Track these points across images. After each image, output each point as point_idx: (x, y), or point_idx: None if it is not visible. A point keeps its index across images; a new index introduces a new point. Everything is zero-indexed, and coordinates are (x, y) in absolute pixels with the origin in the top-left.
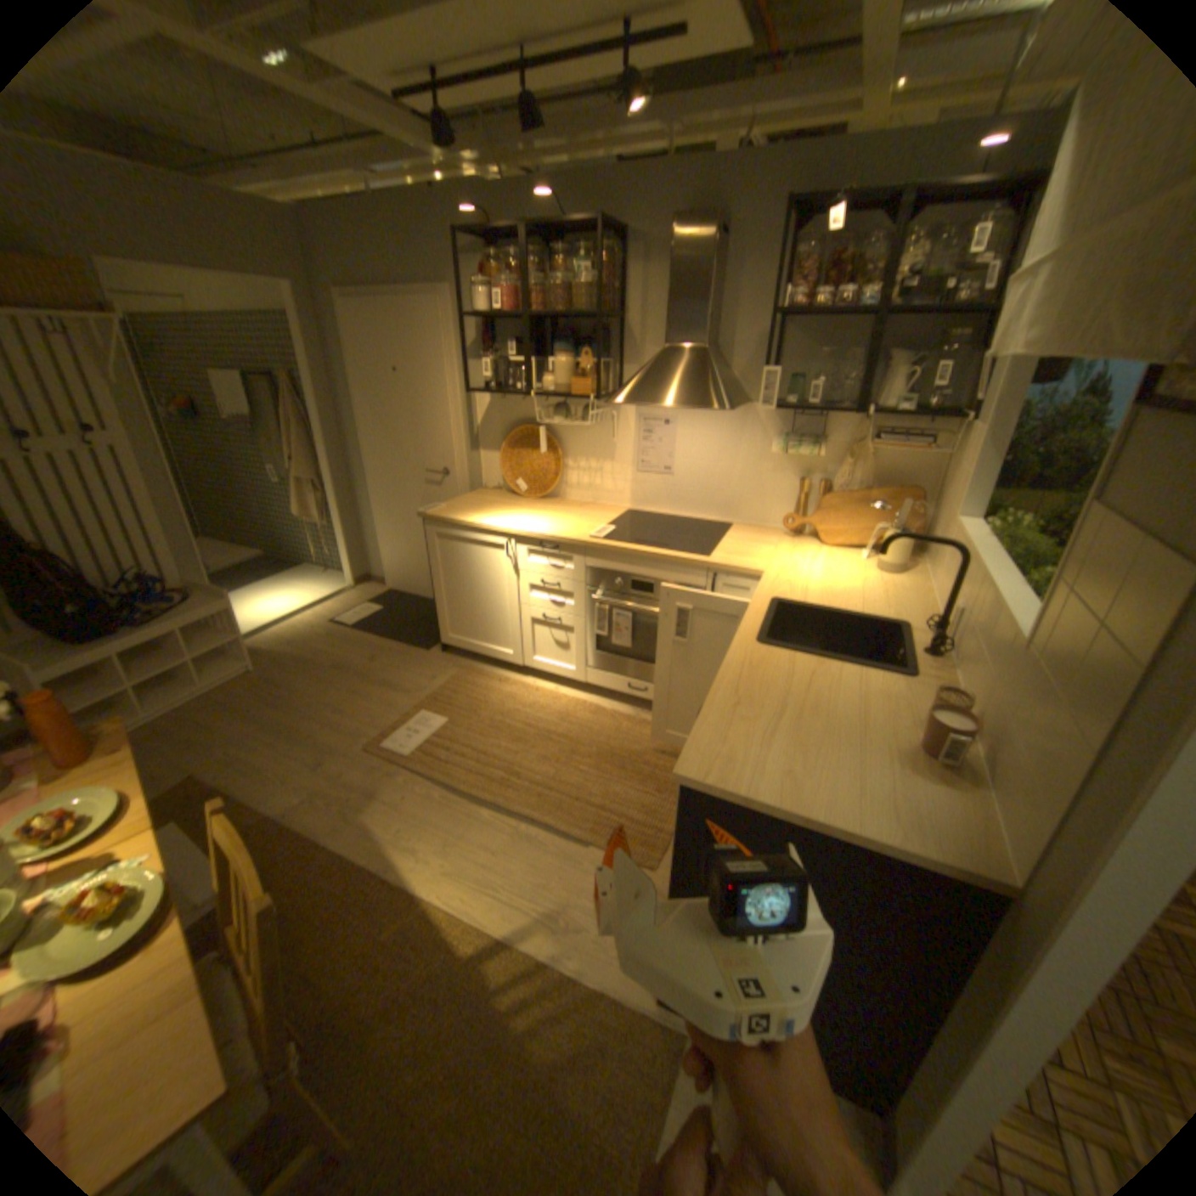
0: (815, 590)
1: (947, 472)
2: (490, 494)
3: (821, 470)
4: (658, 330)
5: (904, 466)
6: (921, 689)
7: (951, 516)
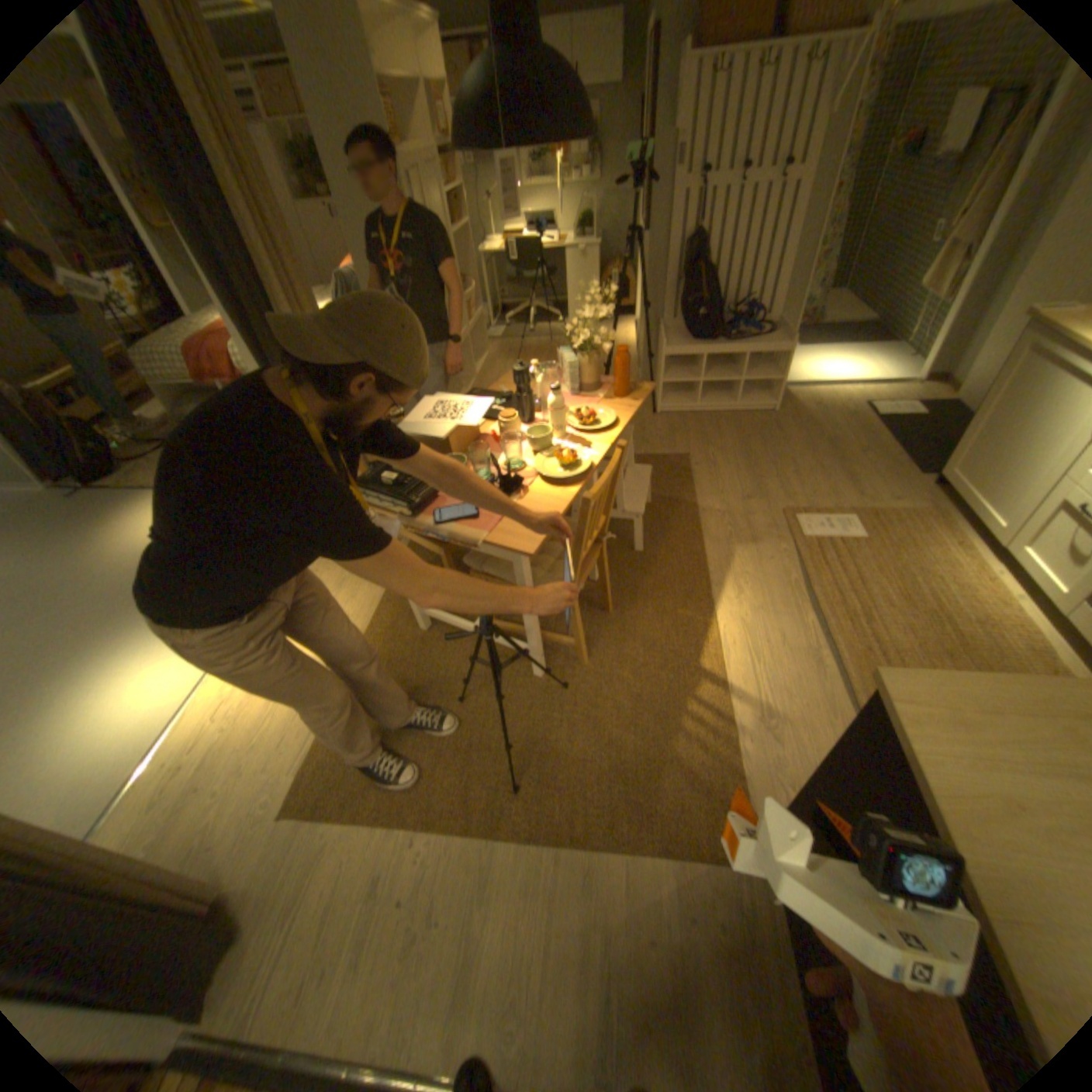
0: None
1: None
2: None
3: None
4: None
5: None
6: None
7: None
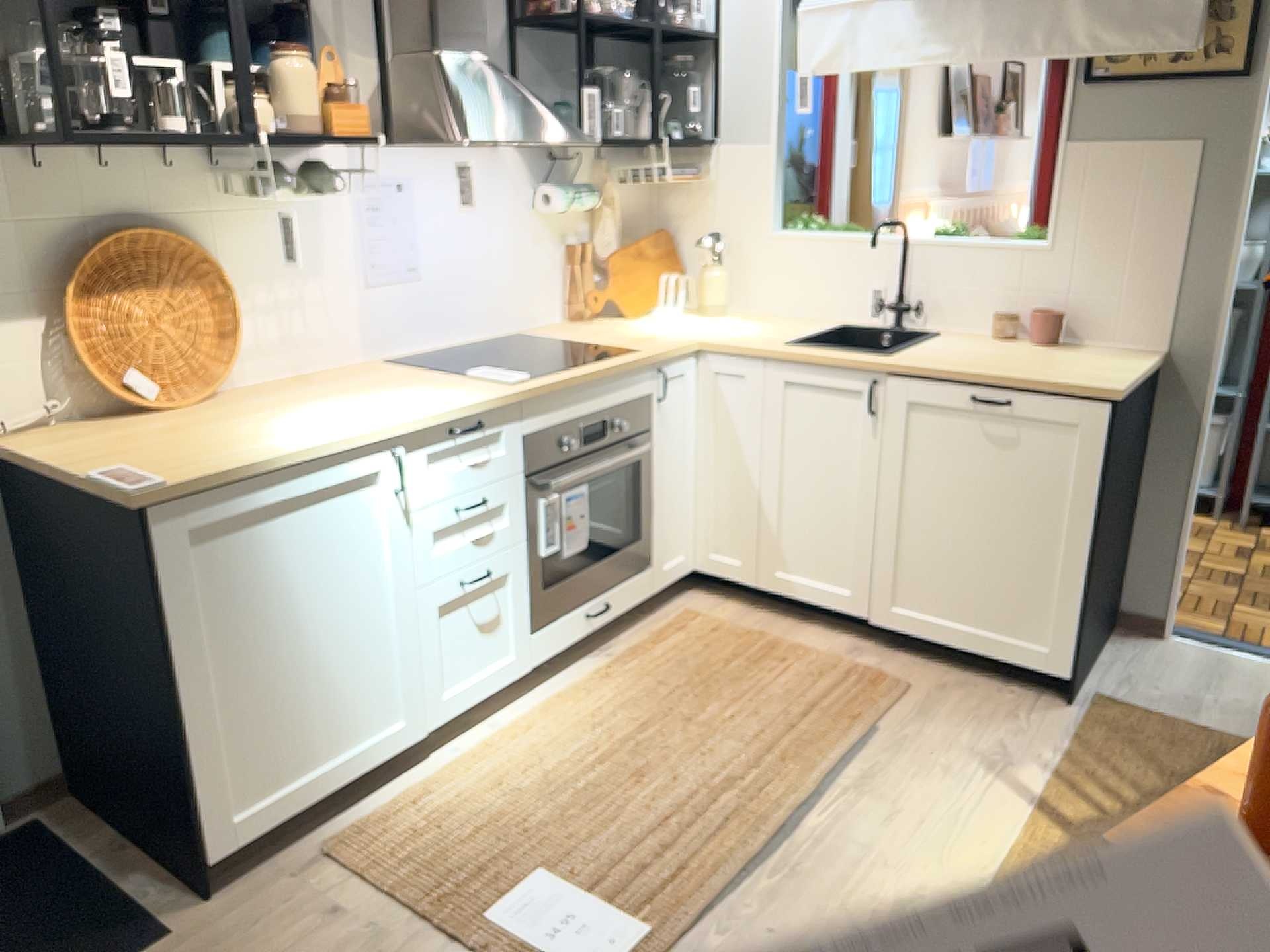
0: (761, 333)
1: (664, 210)
2: (63, 435)
3: (574, 230)
4: (364, 25)
5: (631, 211)
6: (957, 336)
7: (742, 239)
